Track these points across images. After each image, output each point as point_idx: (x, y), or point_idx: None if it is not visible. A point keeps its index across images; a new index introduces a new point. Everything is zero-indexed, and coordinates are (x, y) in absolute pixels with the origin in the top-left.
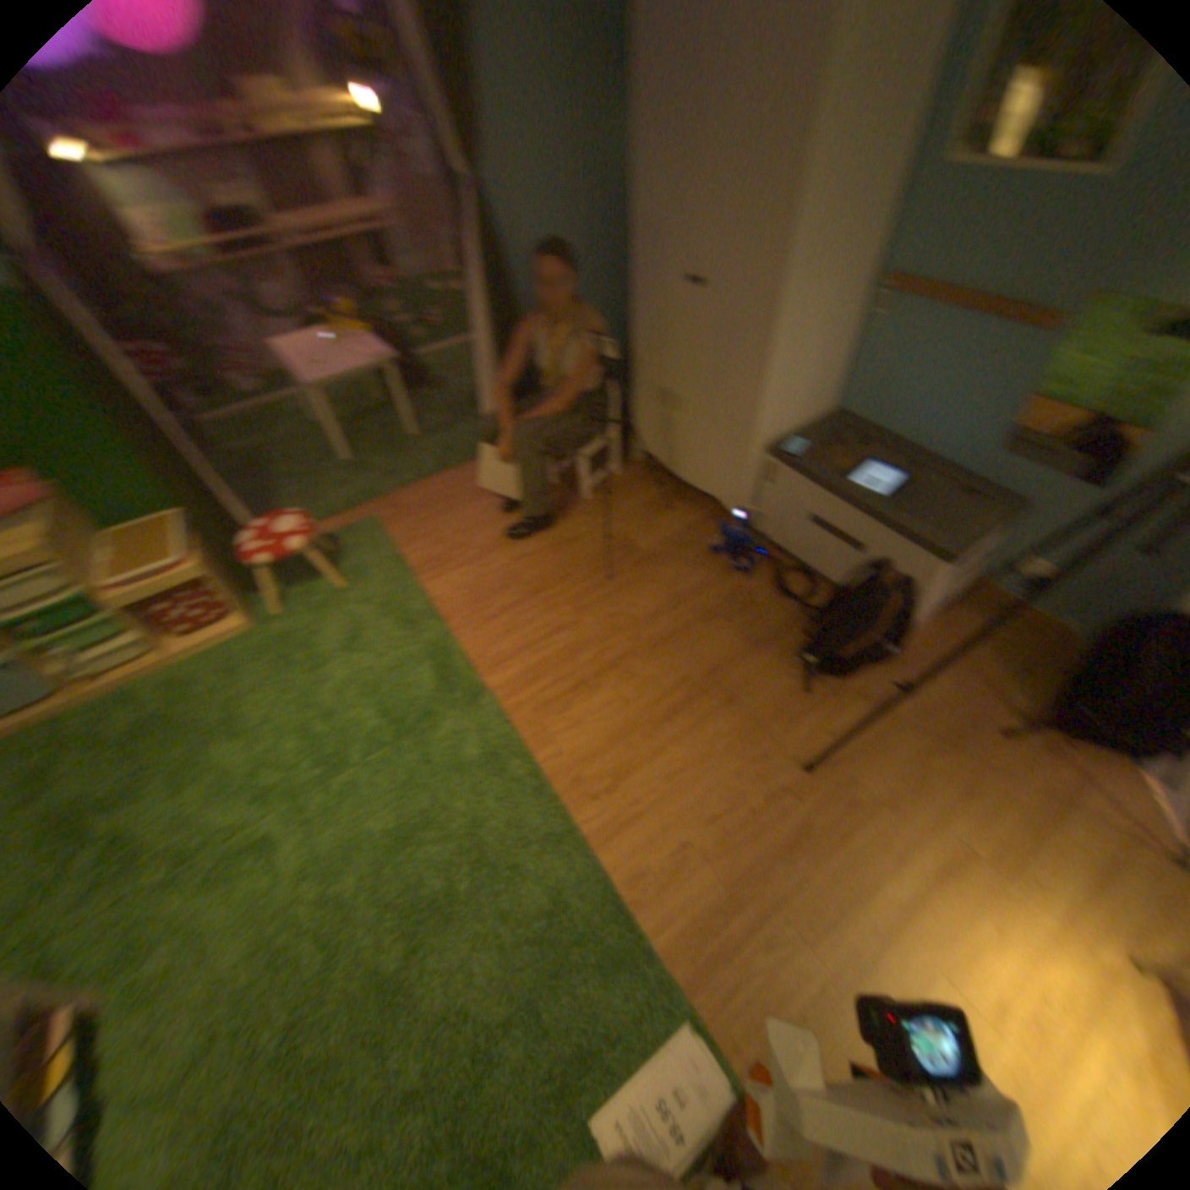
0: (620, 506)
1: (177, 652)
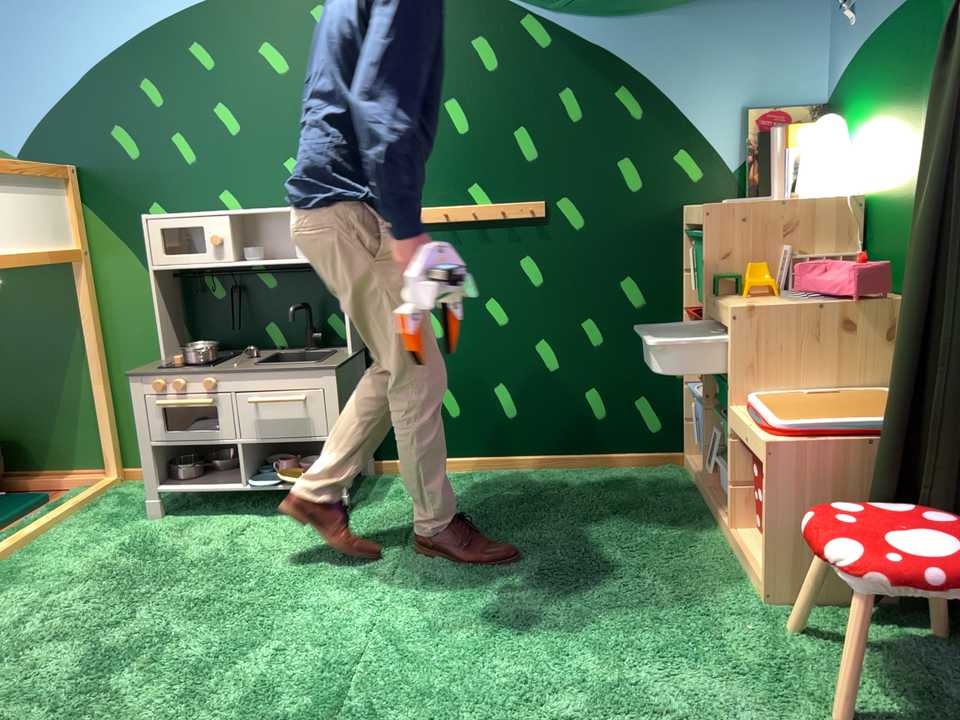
0: None
1: (738, 544)
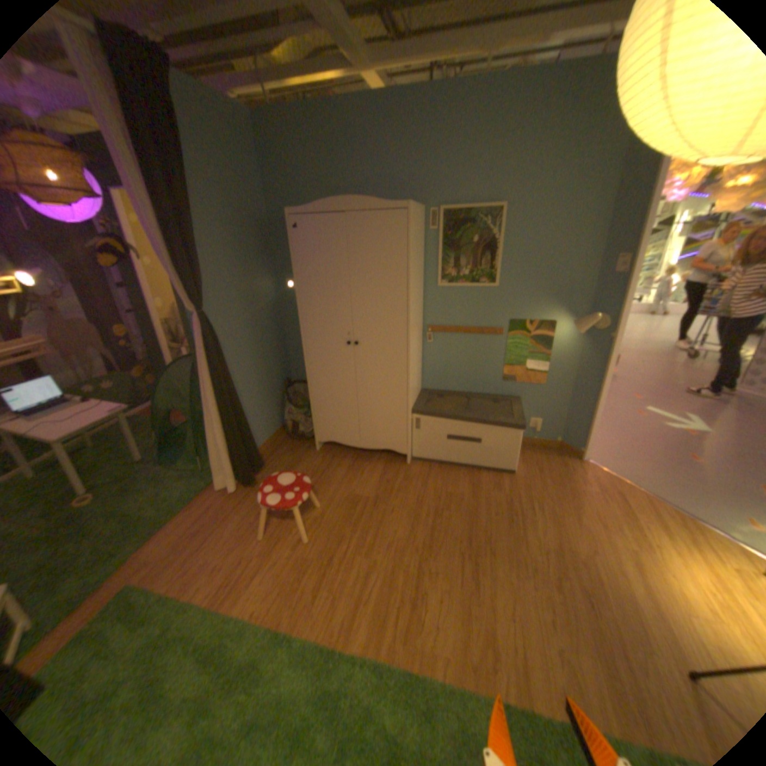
0: (335, 478)
1: None
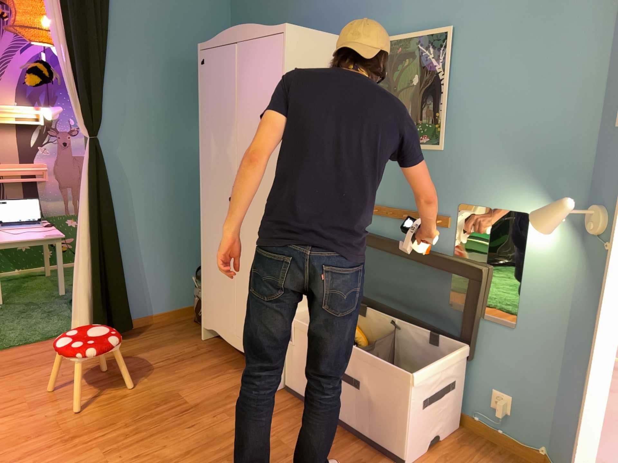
0: (182, 370)
1: None
